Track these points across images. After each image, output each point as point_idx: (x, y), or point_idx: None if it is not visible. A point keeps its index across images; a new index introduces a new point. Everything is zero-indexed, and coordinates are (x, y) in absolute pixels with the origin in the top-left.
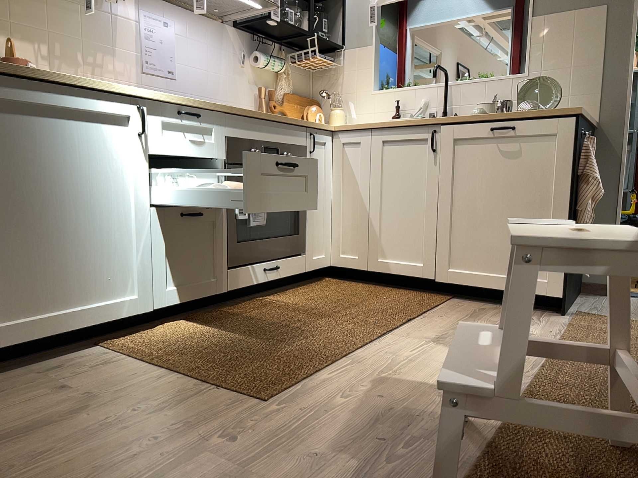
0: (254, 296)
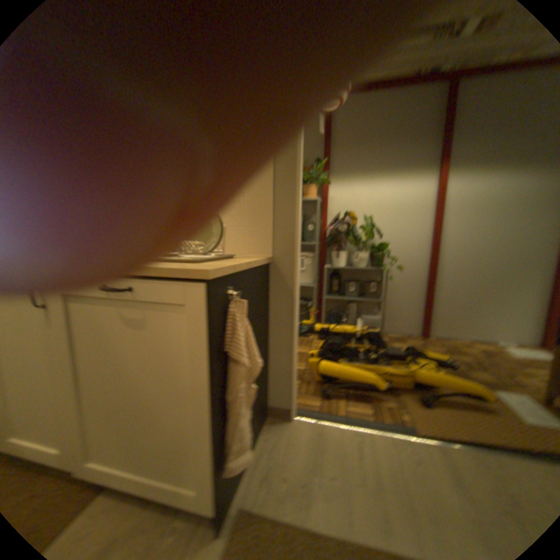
0: None
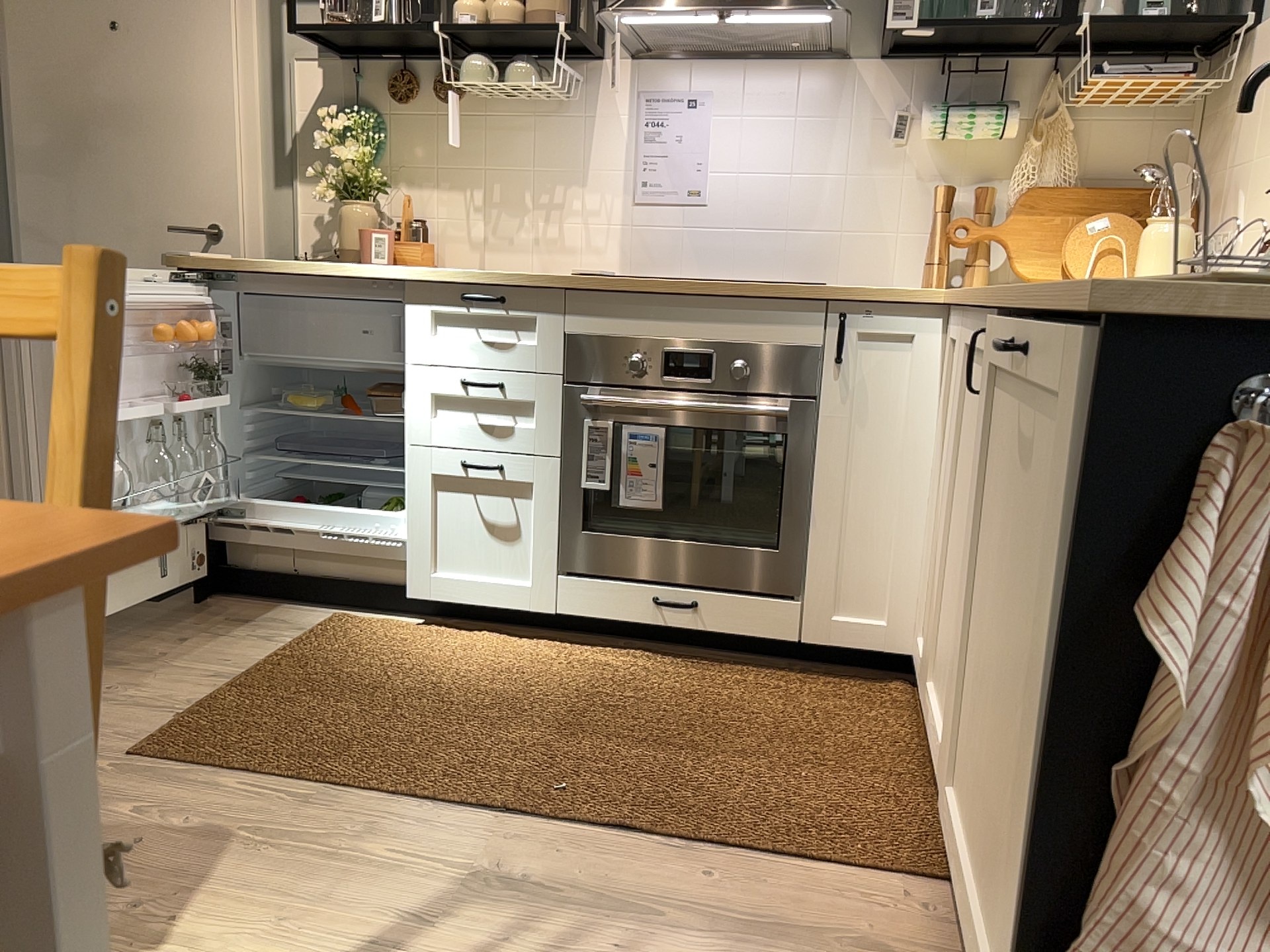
0: (667, 651)
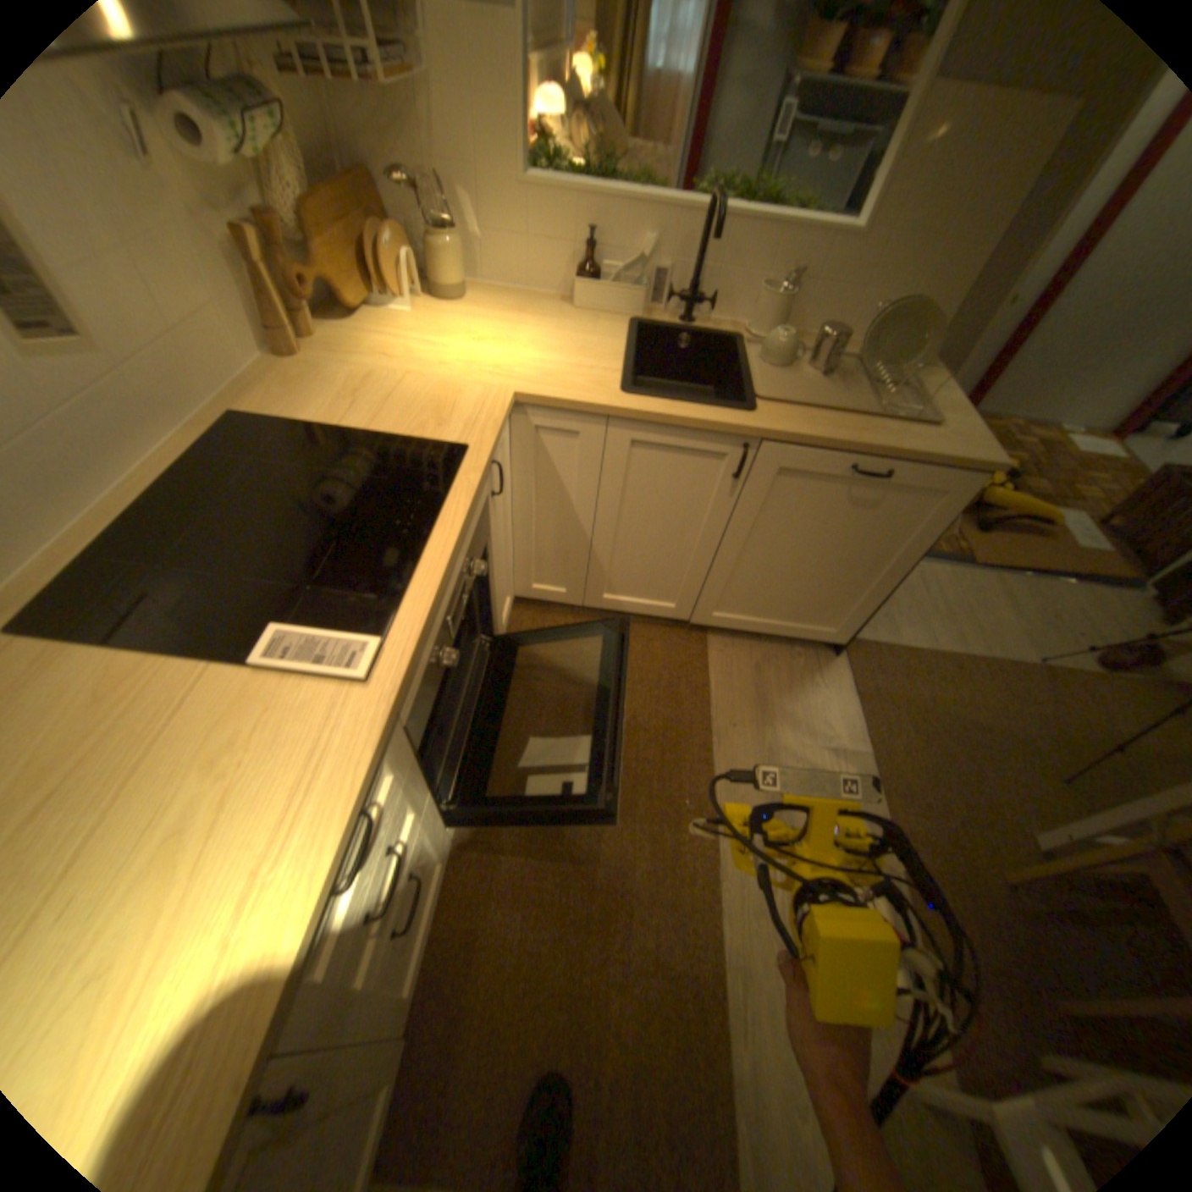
0: None
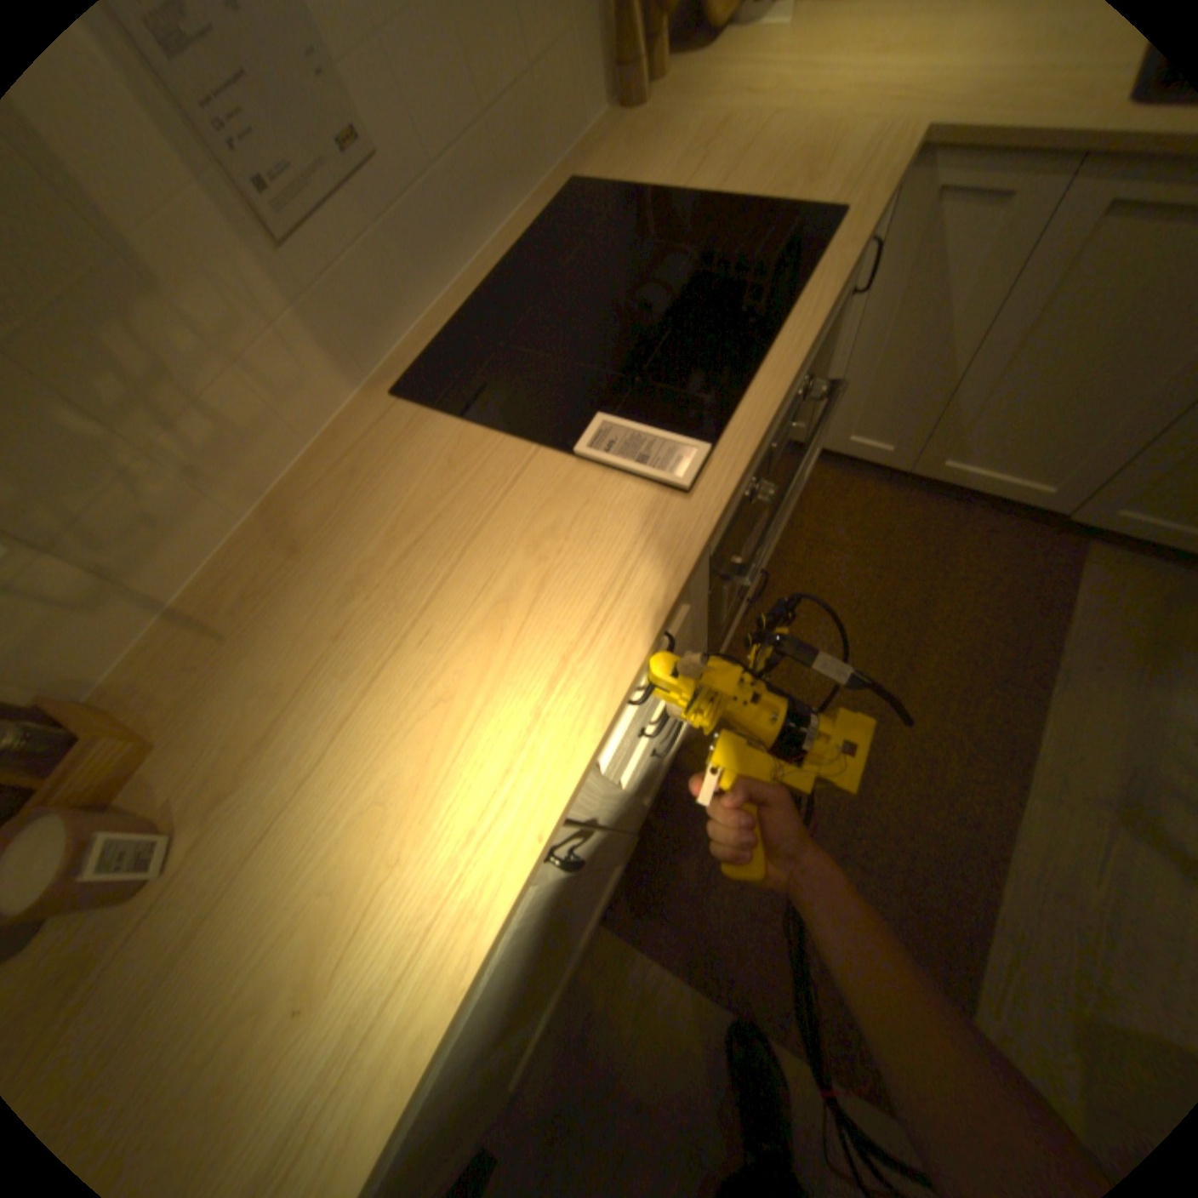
0: None
